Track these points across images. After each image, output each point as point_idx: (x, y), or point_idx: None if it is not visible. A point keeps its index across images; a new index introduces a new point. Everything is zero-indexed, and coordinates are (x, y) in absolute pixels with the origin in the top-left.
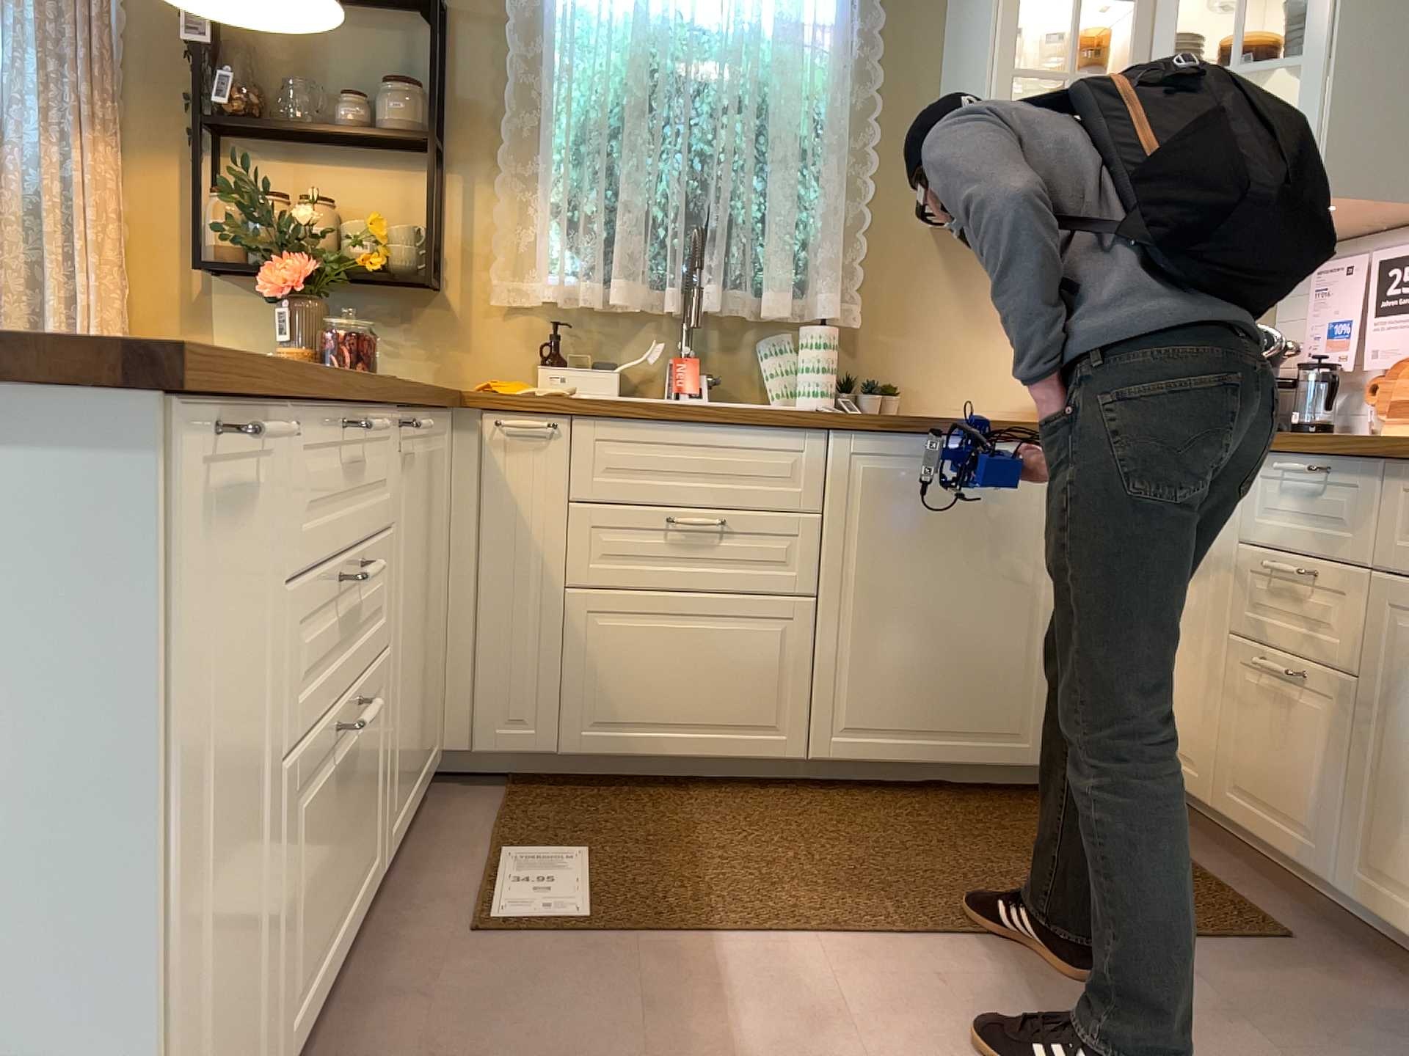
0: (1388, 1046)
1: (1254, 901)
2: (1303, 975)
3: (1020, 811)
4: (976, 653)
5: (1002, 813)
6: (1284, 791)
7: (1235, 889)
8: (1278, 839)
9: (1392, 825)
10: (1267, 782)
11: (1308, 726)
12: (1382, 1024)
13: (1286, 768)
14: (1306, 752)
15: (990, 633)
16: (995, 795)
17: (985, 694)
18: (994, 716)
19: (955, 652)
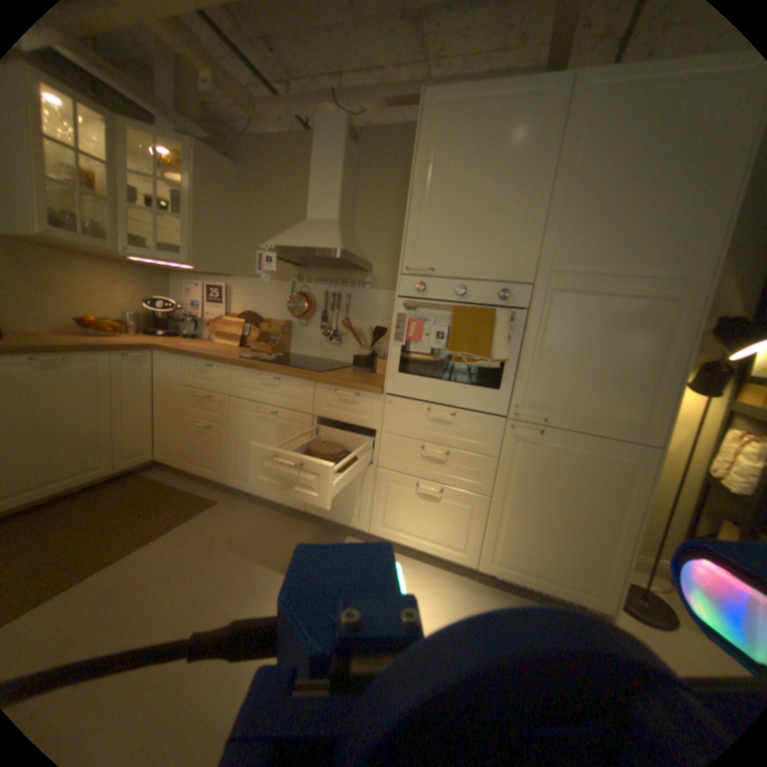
0: (249, 524)
1: (200, 495)
2: (222, 513)
3: (102, 496)
4: (70, 443)
5: (94, 500)
6: (205, 460)
7: (193, 493)
8: (204, 474)
9: (240, 464)
10: (199, 458)
11: (211, 441)
12: (245, 518)
13: (205, 453)
14: (211, 448)
15: (76, 433)
16: (87, 493)
17: (77, 458)
18: (83, 464)
19: (59, 446)
